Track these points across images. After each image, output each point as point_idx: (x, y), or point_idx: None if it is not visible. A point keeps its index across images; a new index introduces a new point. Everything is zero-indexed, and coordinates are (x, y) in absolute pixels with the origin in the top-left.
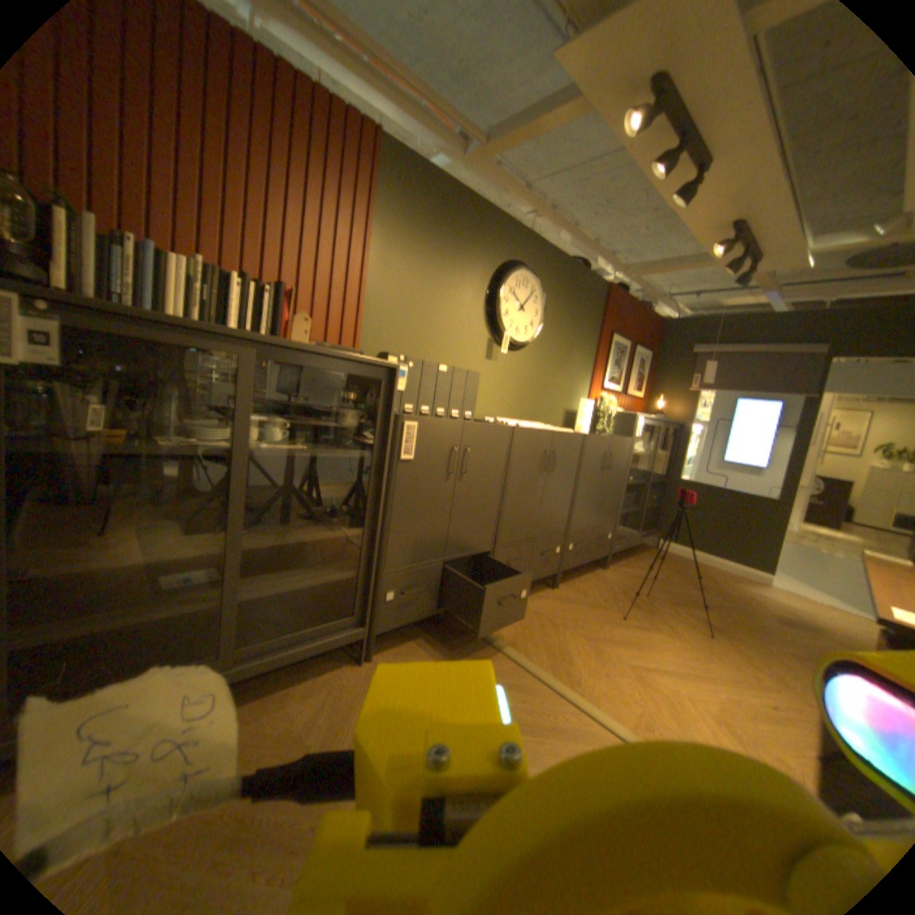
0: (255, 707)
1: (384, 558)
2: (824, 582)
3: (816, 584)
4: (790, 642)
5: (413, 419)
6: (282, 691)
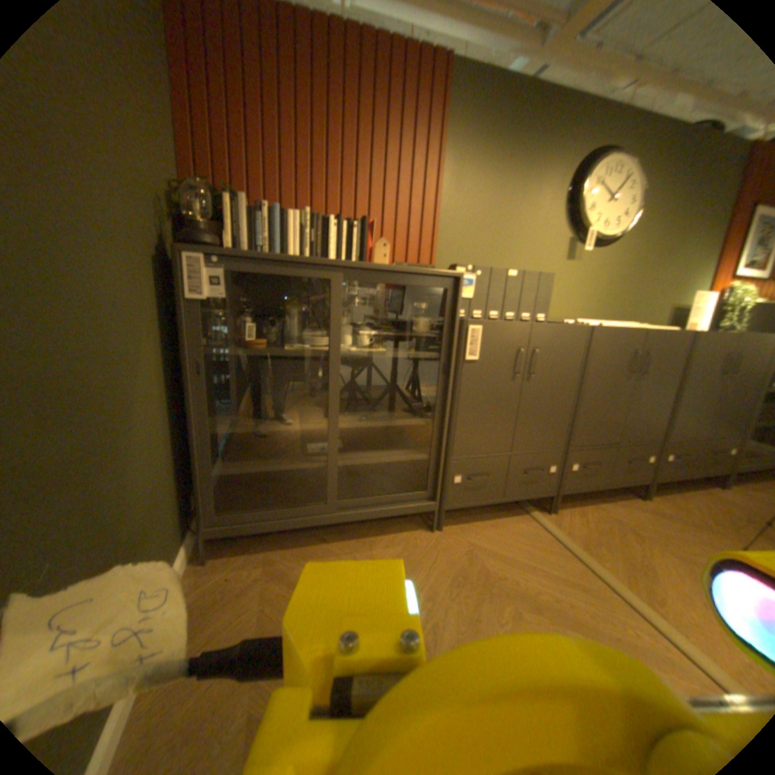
0: (352, 545)
1: (452, 447)
2: None
3: None
4: None
5: (477, 323)
6: (371, 539)
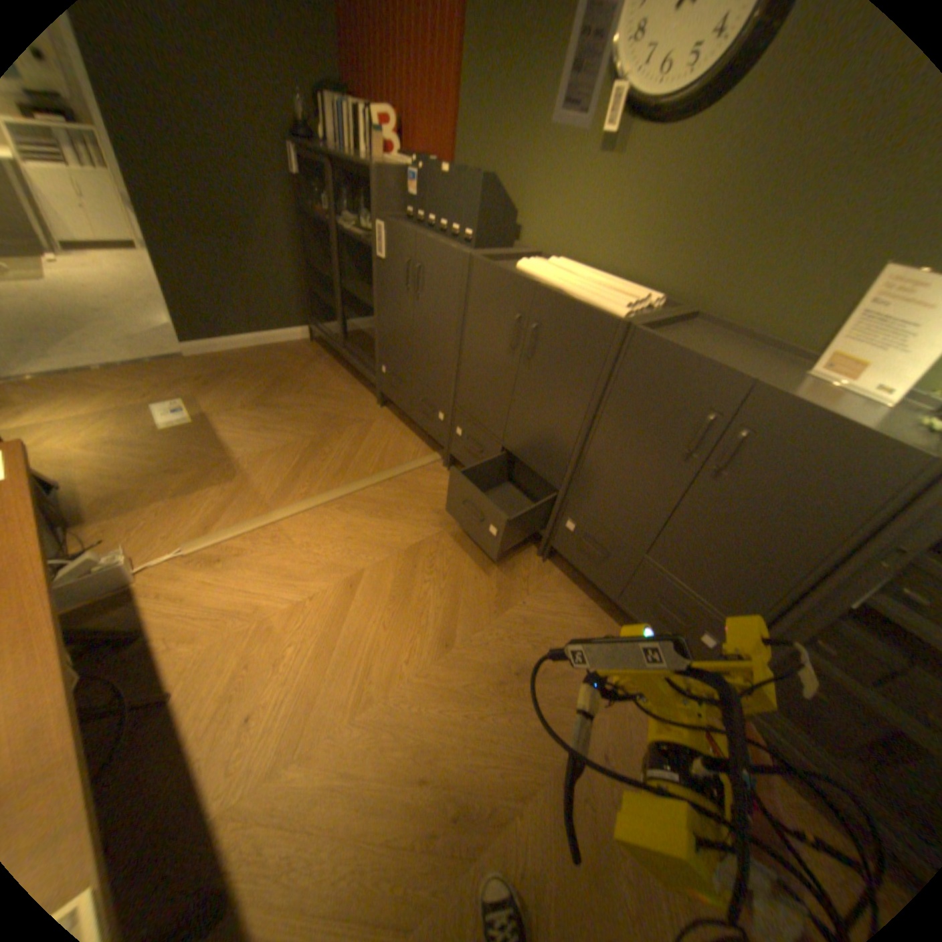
0: (348, 376)
1: (380, 337)
2: None
3: None
4: None
5: (383, 220)
6: (357, 382)
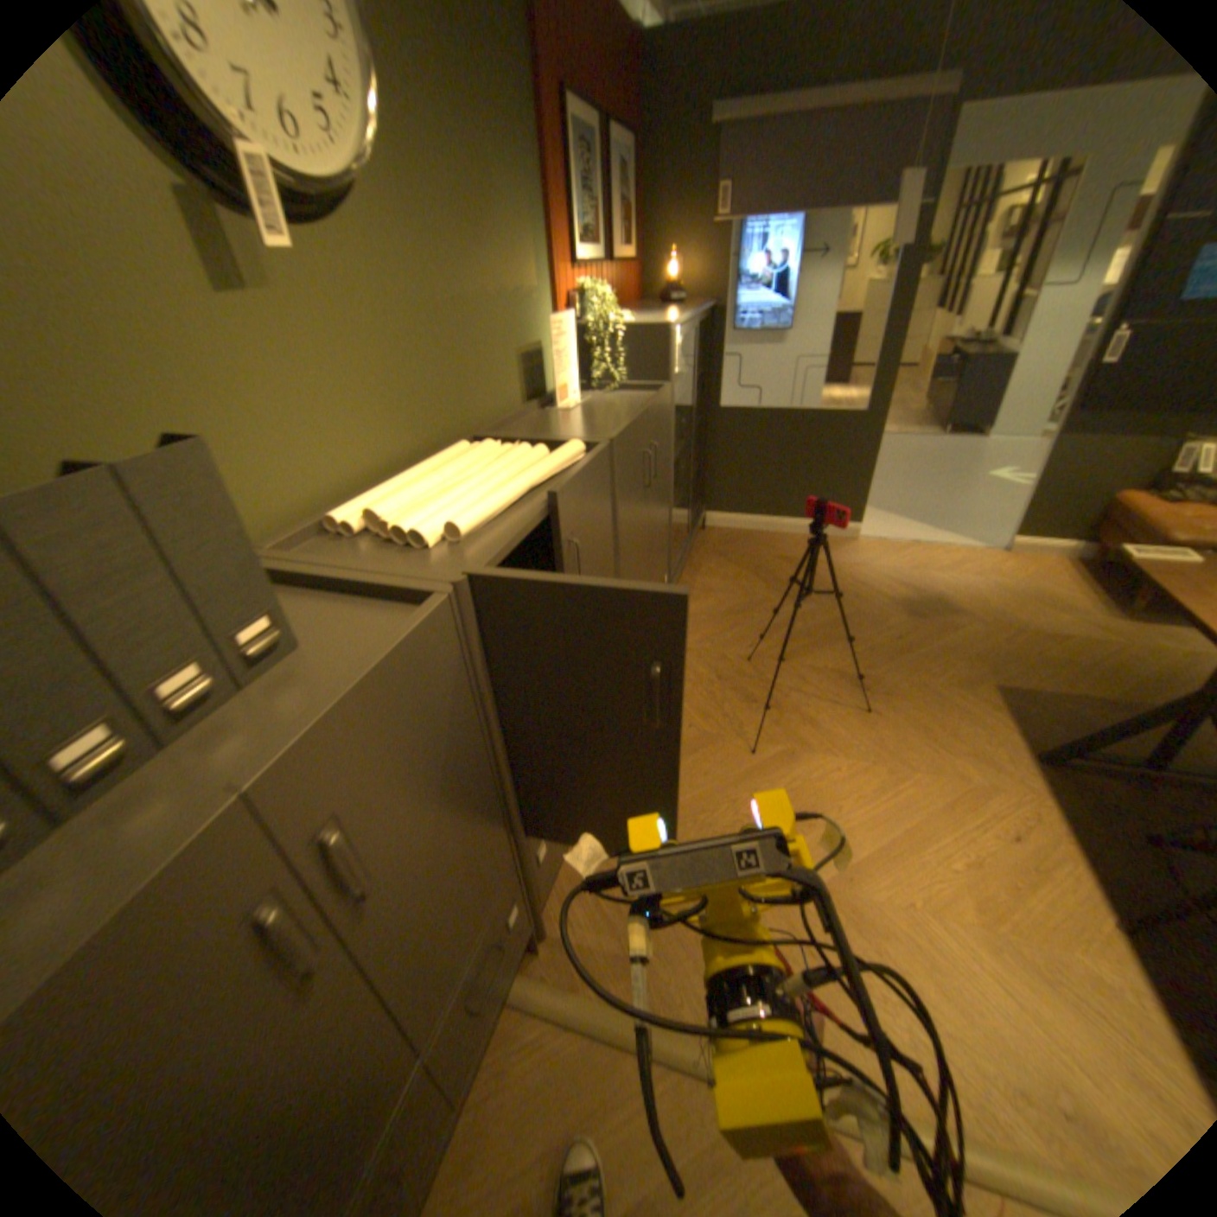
0: None
1: None
2: (893, 496)
3: (890, 505)
4: (940, 654)
5: None
6: None
